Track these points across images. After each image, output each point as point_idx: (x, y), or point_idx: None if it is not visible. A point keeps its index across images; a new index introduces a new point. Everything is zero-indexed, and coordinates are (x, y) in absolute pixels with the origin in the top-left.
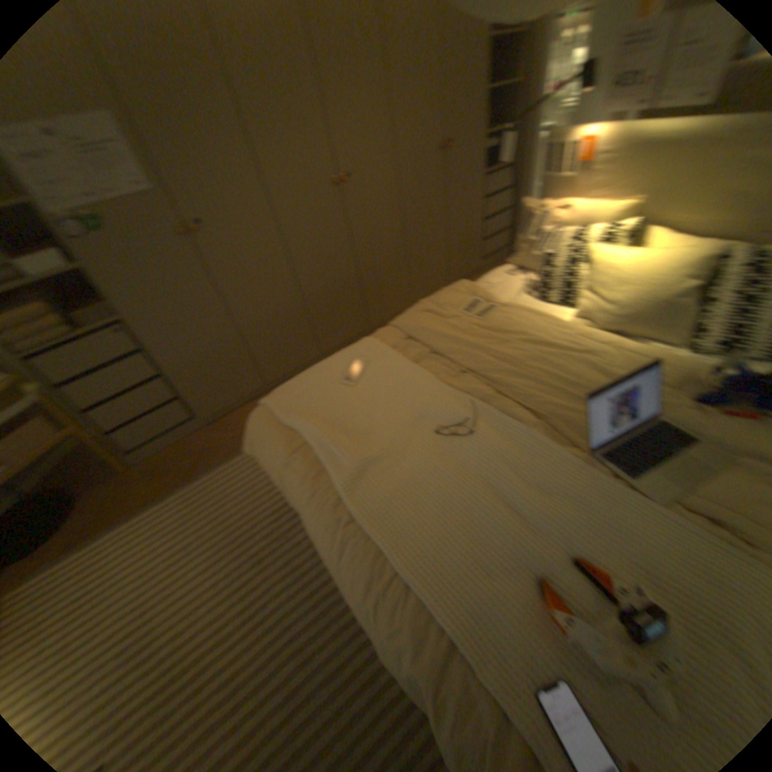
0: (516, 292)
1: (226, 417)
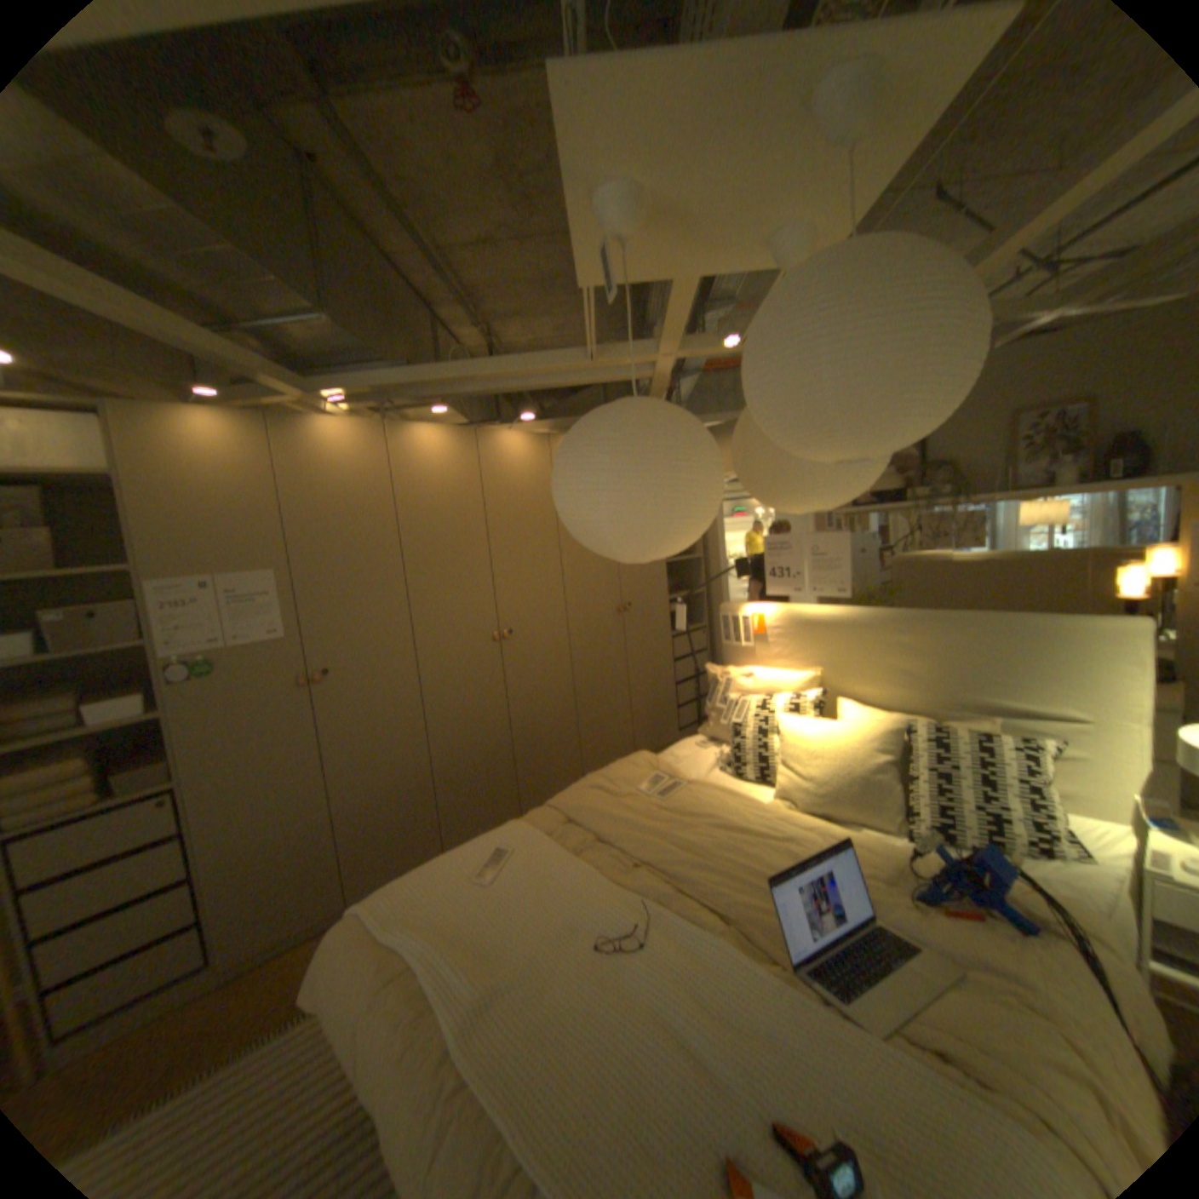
0: (710, 767)
1: (269, 968)
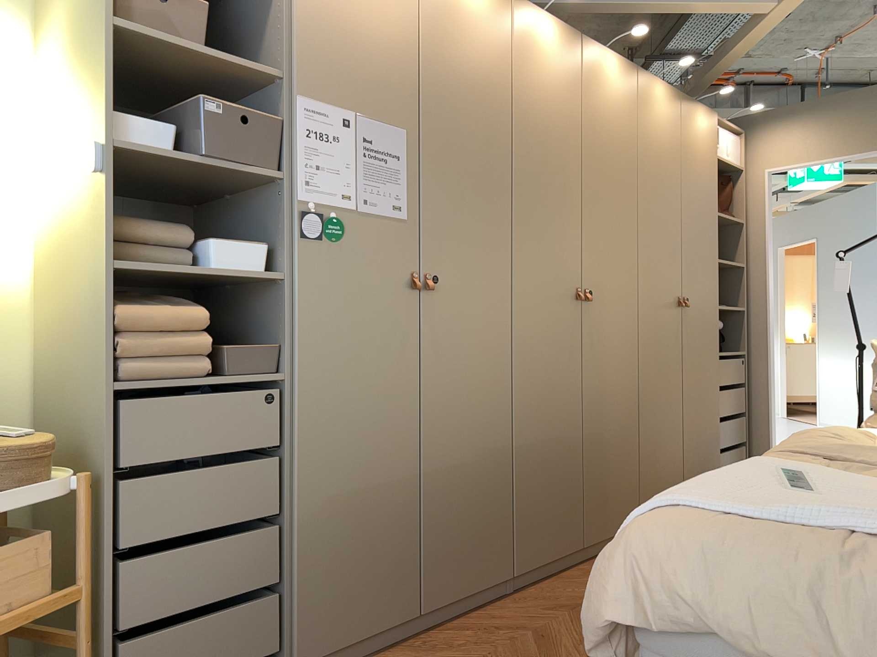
0: None
1: None
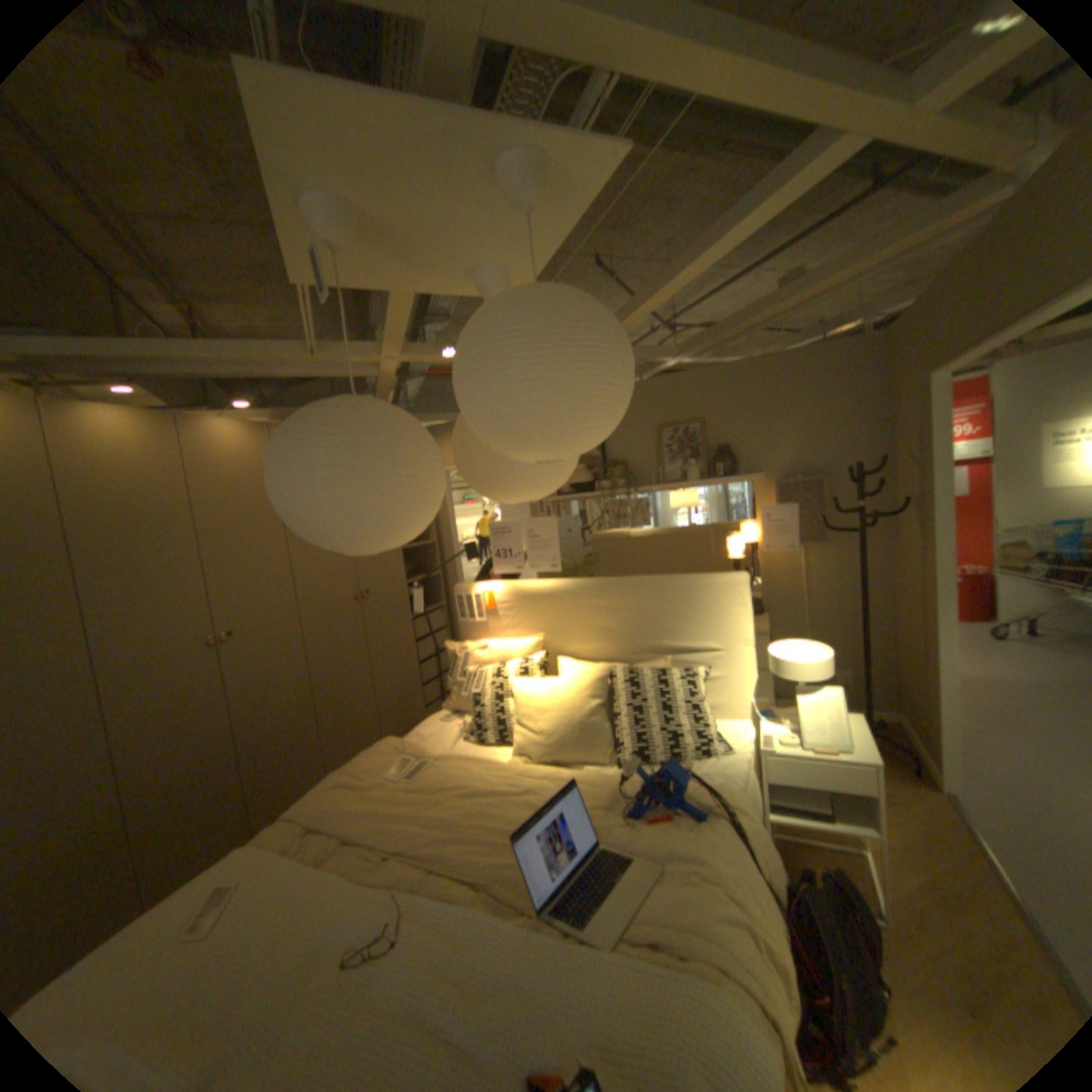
0: (454, 740)
1: None
